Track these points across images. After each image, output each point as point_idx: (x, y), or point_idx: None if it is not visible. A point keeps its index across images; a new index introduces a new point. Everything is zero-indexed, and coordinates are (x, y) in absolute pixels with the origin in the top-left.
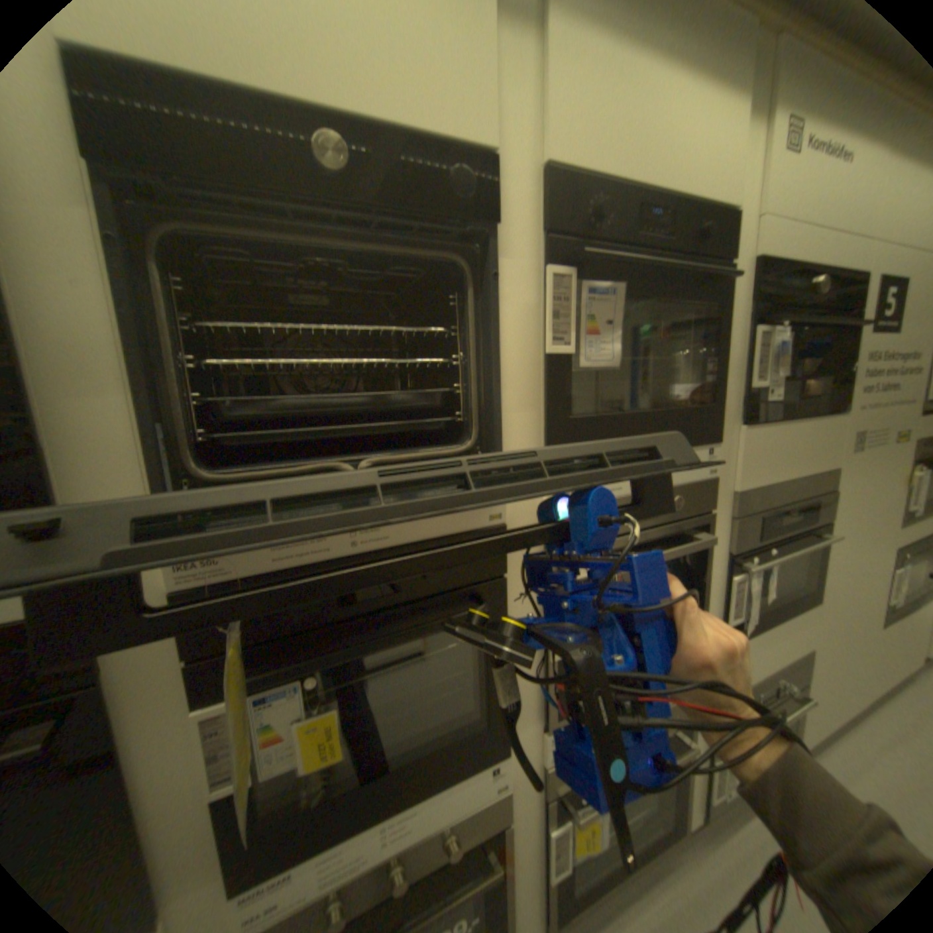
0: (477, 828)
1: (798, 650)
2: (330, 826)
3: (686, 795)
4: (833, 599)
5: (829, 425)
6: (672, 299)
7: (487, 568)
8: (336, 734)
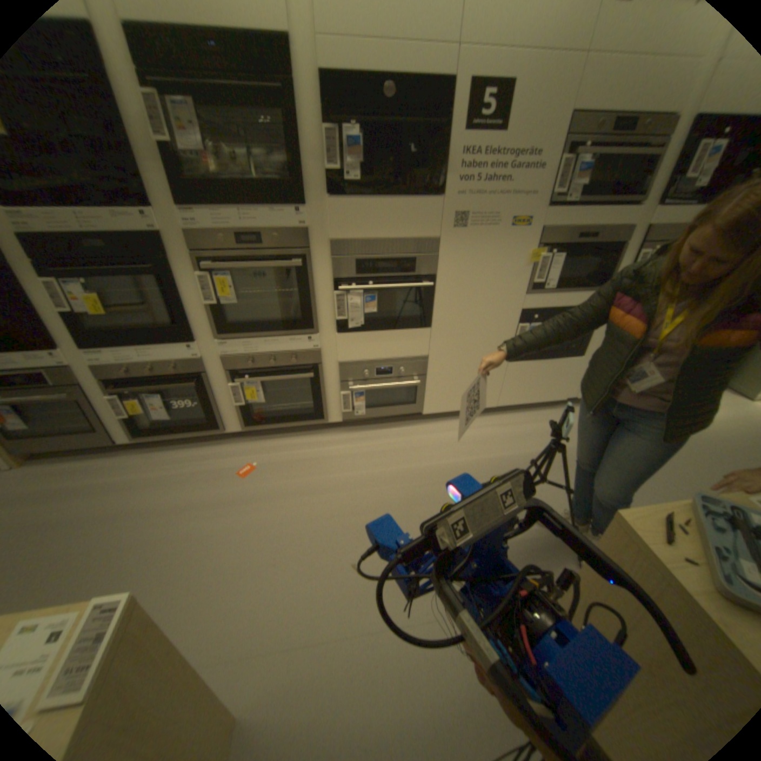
0: (184, 367)
1: (408, 350)
2: (111, 340)
3: (322, 401)
4: (442, 327)
5: (417, 203)
6: (239, 106)
7: (152, 251)
8: (100, 305)
